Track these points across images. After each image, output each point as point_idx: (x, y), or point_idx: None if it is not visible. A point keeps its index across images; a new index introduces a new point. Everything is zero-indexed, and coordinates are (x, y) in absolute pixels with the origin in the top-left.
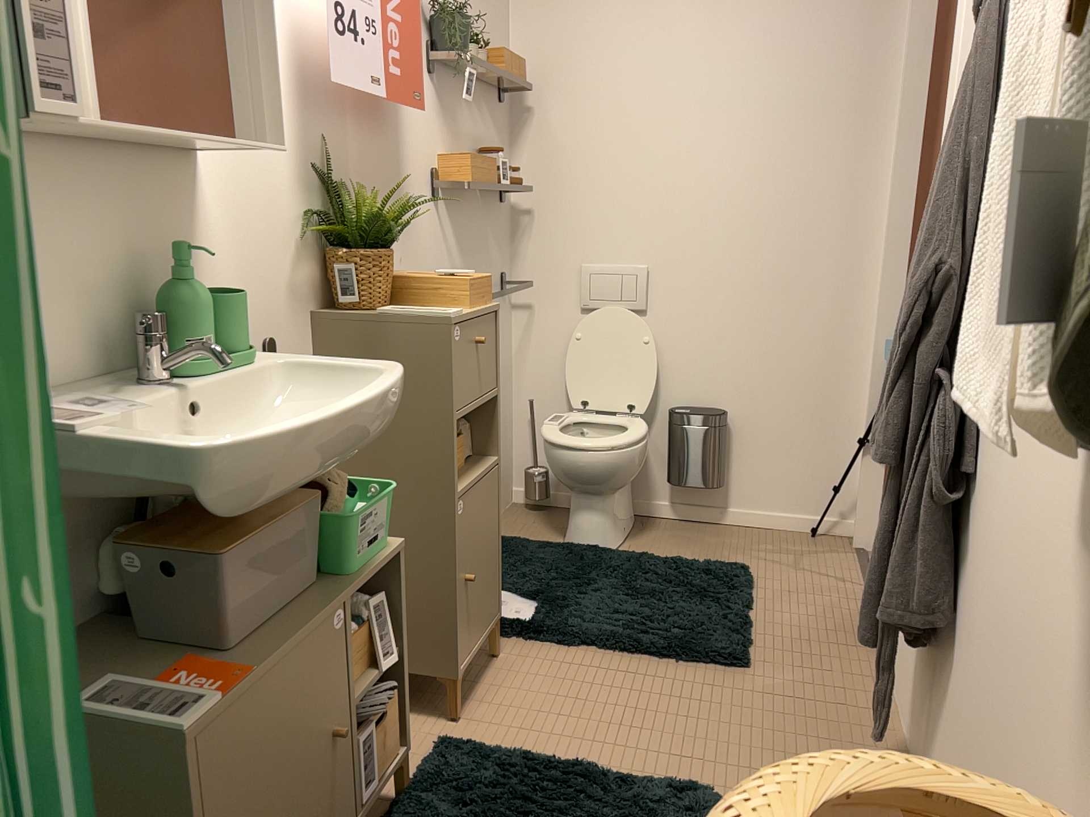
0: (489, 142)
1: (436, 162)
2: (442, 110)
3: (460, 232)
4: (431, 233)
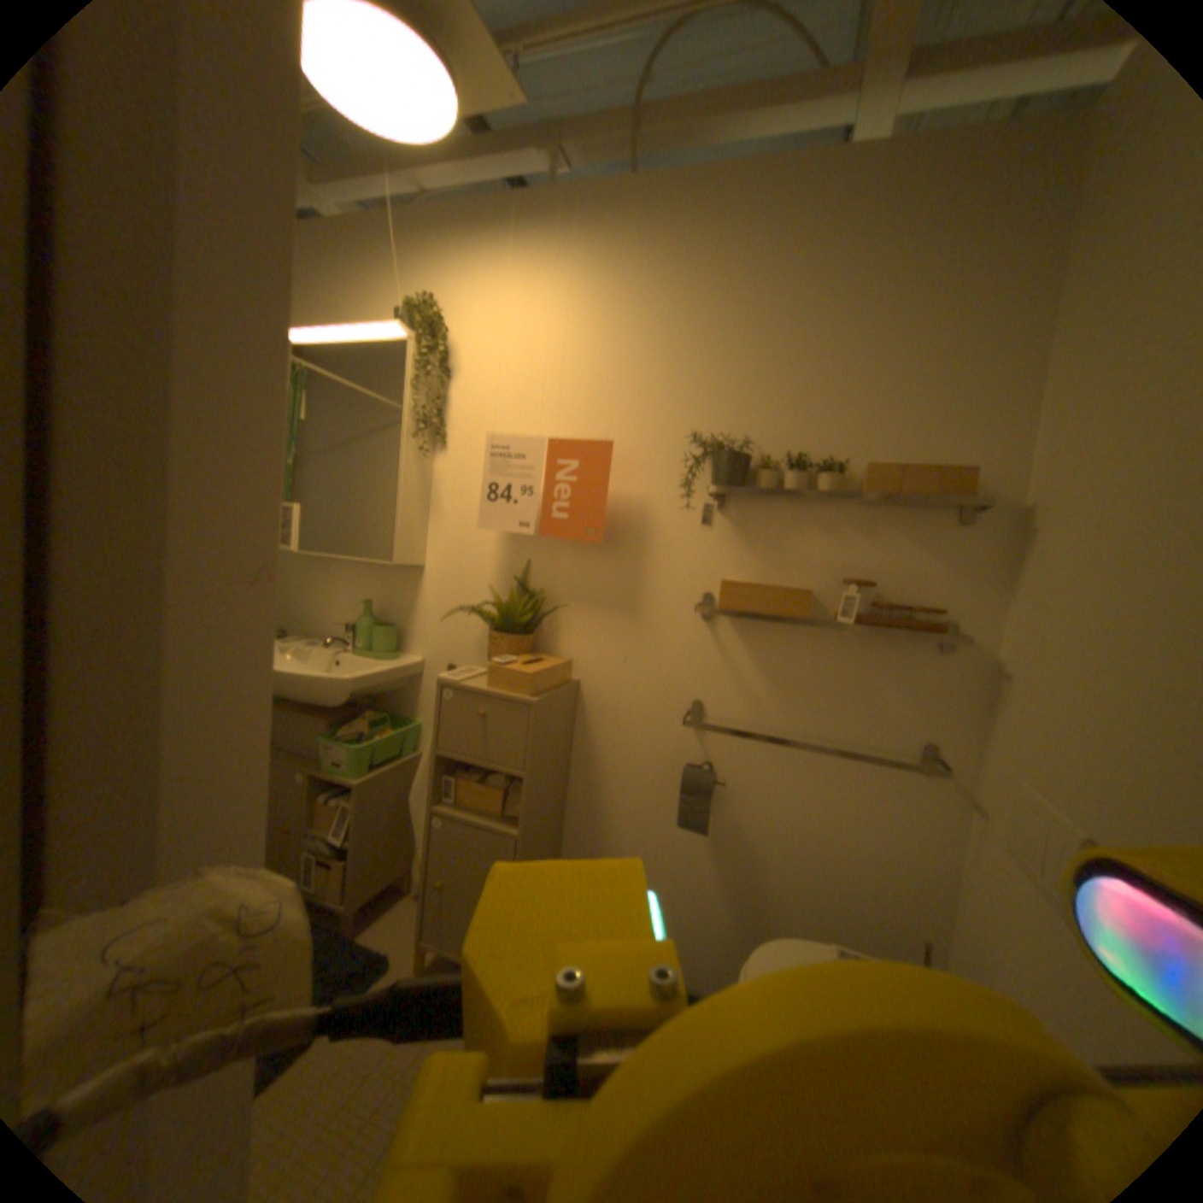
0: (905, 567)
1: (716, 584)
2: (743, 535)
3: (770, 660)
4: (690, 647)
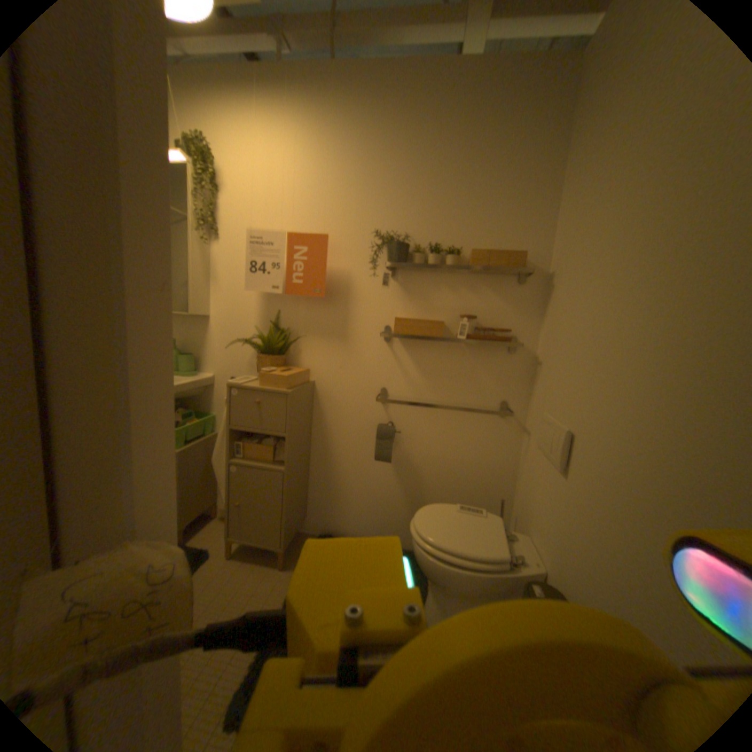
0: (492, 307)
1: (392, 320)
2: (406, 291)
3: (423, 362)
4: (378, 357)
